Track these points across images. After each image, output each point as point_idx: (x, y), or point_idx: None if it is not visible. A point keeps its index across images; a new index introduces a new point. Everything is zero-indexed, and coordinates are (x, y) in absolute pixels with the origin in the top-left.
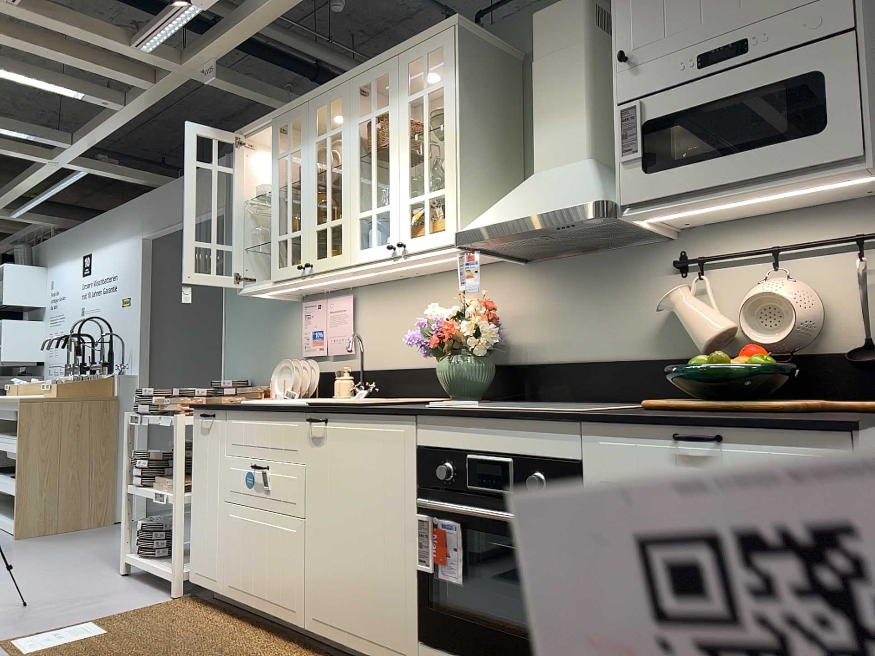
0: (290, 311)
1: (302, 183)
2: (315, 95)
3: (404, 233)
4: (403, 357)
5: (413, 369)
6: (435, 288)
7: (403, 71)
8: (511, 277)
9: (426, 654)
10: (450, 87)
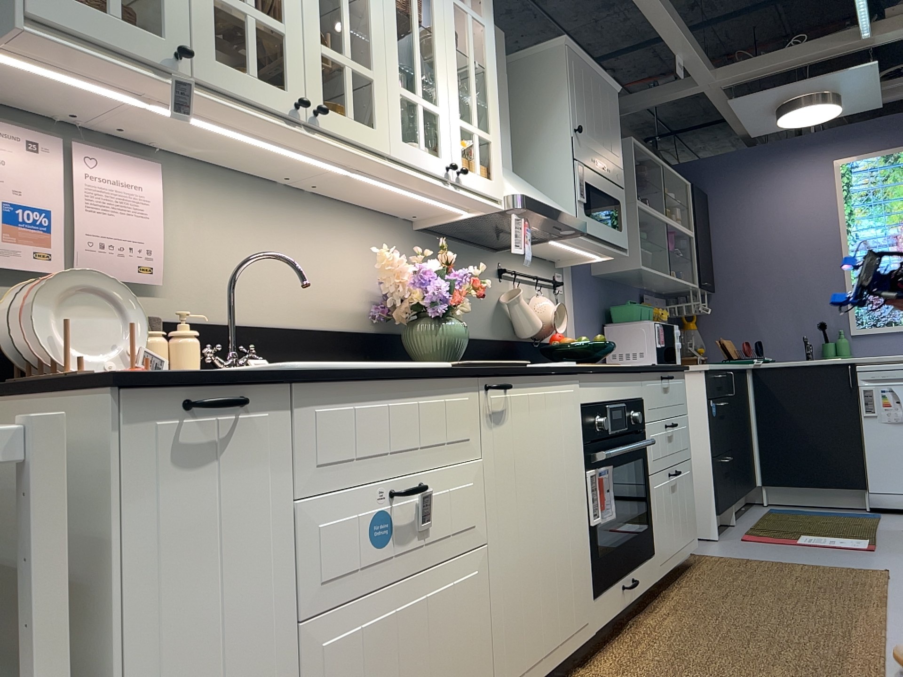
0: None
1: None
2: None
3: (458, 159)
4: (269, 308)
5: (291, 329)
6: (320, 218)
7: None
8: (404, 239)
9: (598, 604)
10: (492, 35)
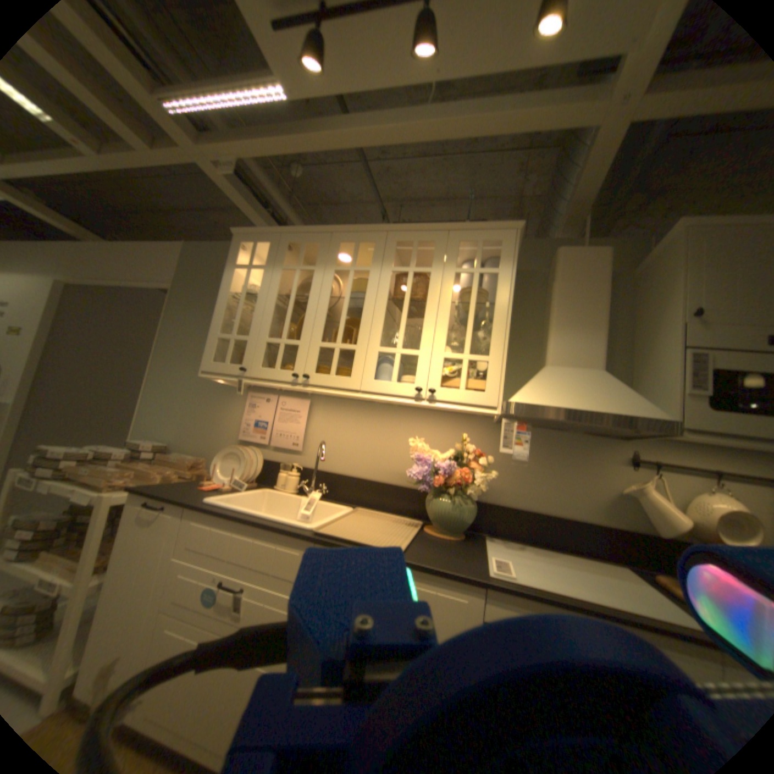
0: (232, 395)
1: (311, 300)
2: (343, 229)
3: (435, 382)
4: (356, 467)
5: (366, 479)
6: (401, 419)
7: (454, 244)
8: (480, 430)
9: None
10: (507, 275)
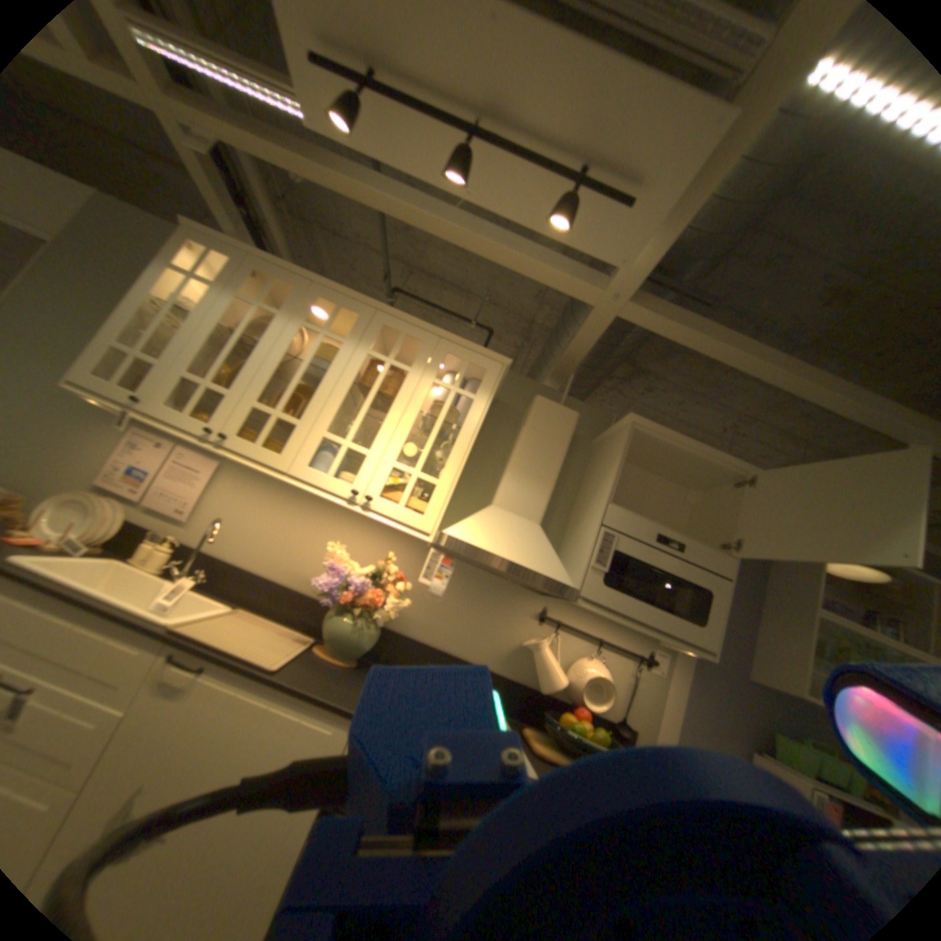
0: (100, 423)
1: (259, 349)
2: (326, 286)
3: (374, 491)
4: (252, 561)
5: (260, 579)
6: (327, 518)
7: (439, 355)
8: (410, 553)
9: None
10: (479, 406)
